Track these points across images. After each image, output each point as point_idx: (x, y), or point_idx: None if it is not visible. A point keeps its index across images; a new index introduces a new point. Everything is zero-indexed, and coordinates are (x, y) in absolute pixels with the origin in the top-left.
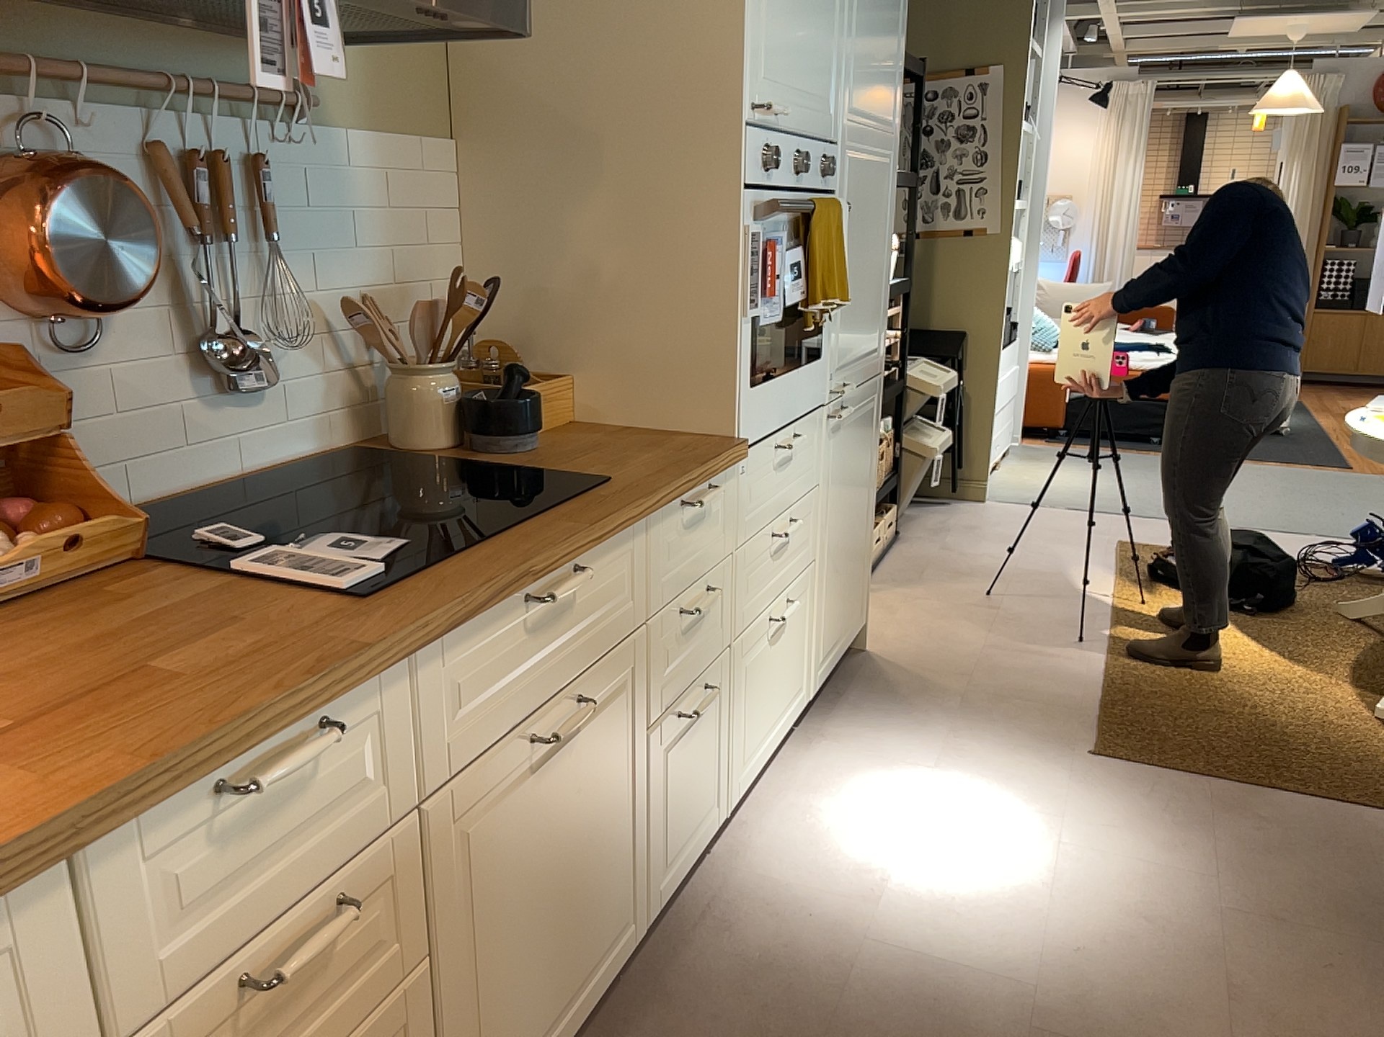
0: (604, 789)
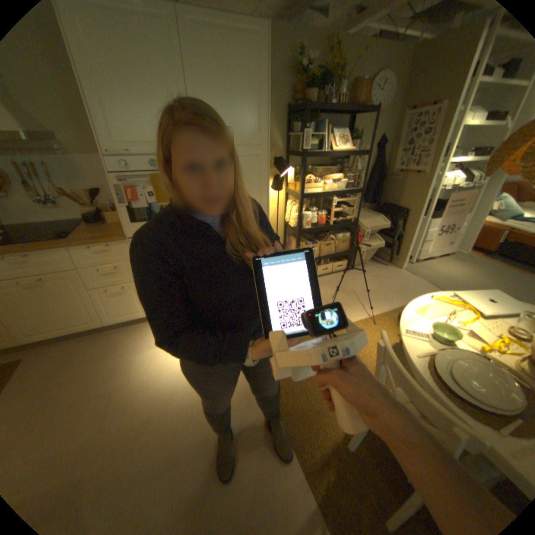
0: (64, 297)
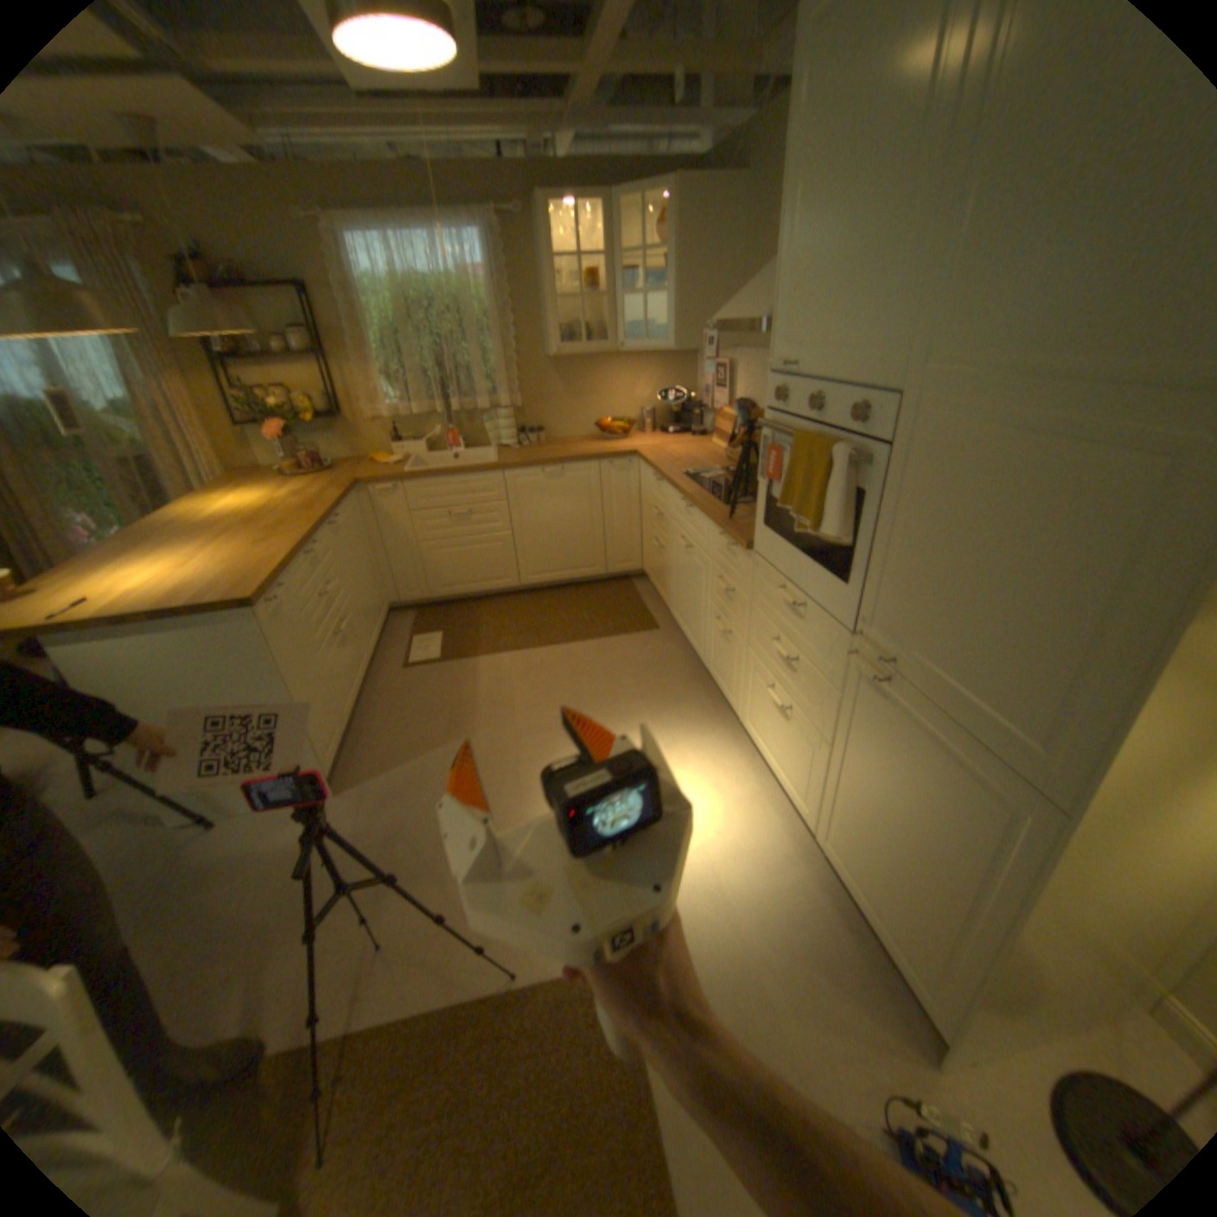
0: (696, 590)
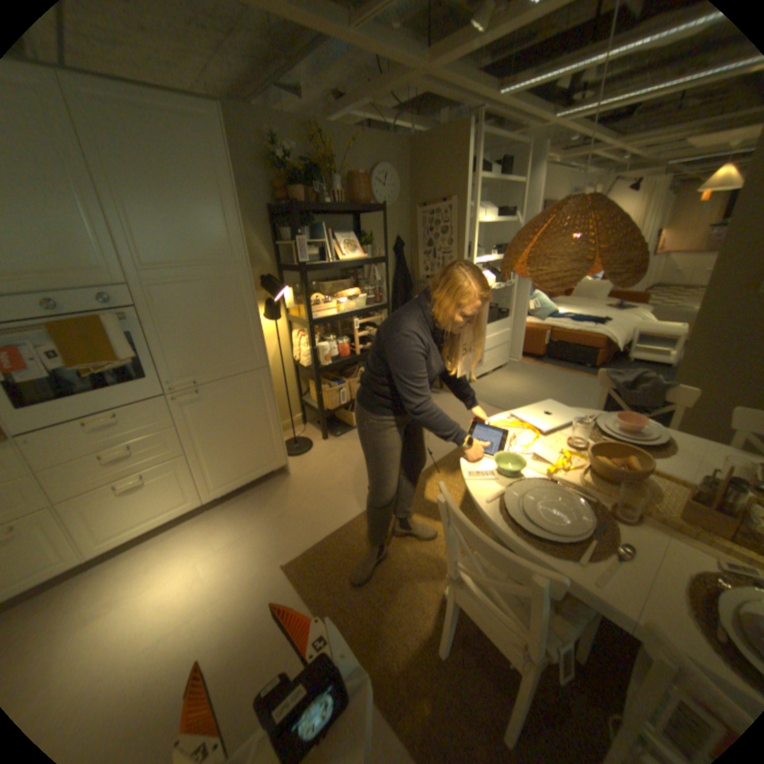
0: None
